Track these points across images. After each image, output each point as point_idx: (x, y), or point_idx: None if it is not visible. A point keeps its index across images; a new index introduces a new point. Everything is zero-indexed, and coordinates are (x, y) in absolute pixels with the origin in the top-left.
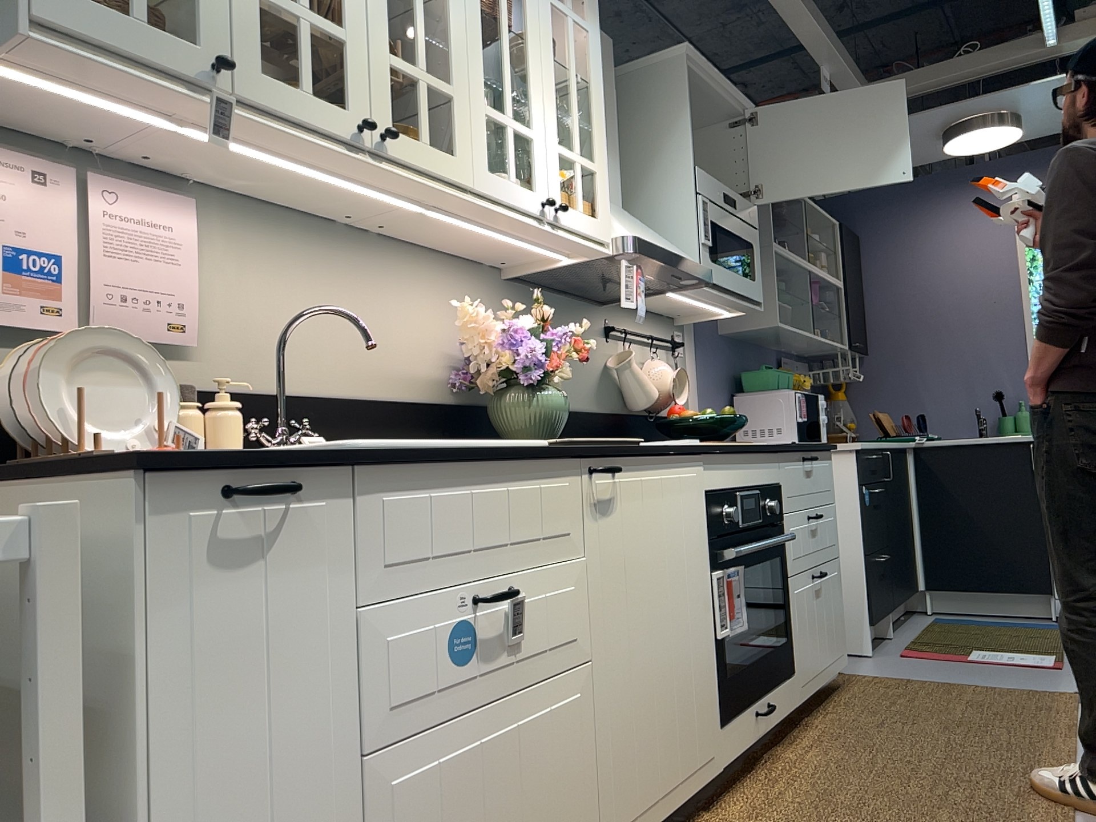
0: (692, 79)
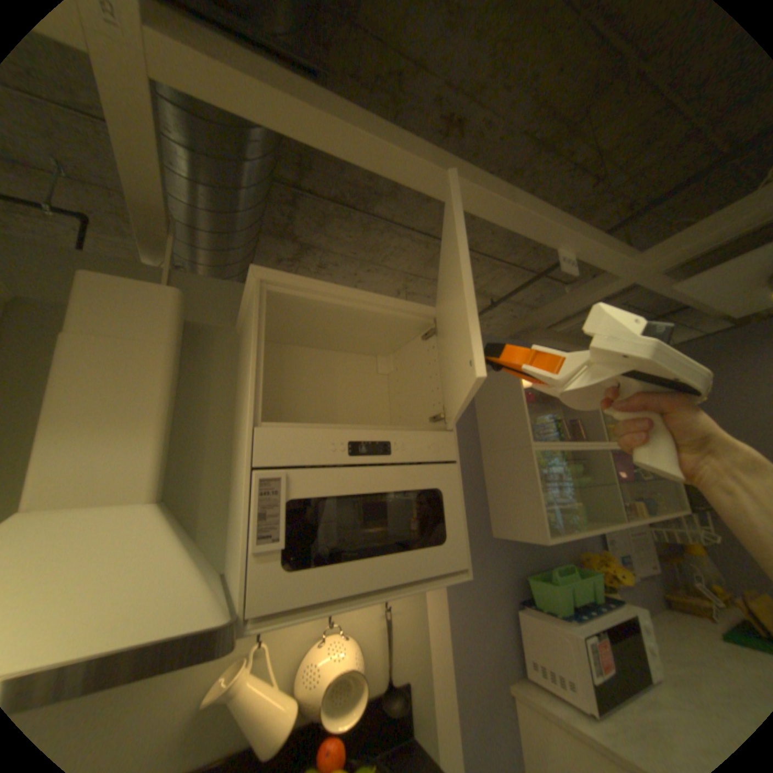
0: (268, 303)
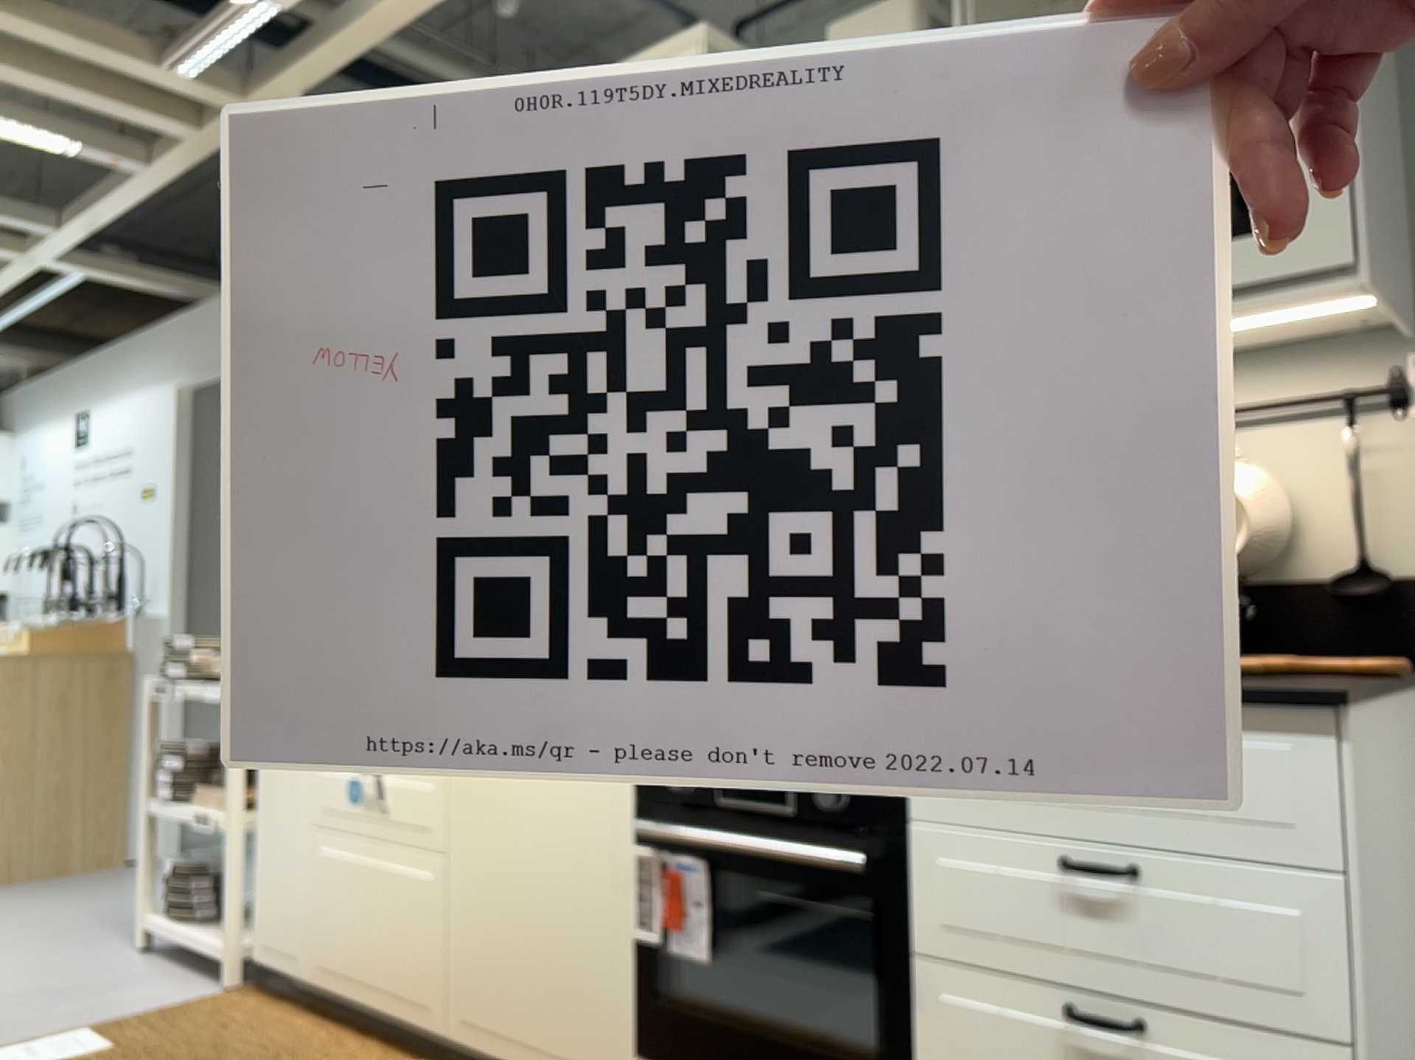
0: None
